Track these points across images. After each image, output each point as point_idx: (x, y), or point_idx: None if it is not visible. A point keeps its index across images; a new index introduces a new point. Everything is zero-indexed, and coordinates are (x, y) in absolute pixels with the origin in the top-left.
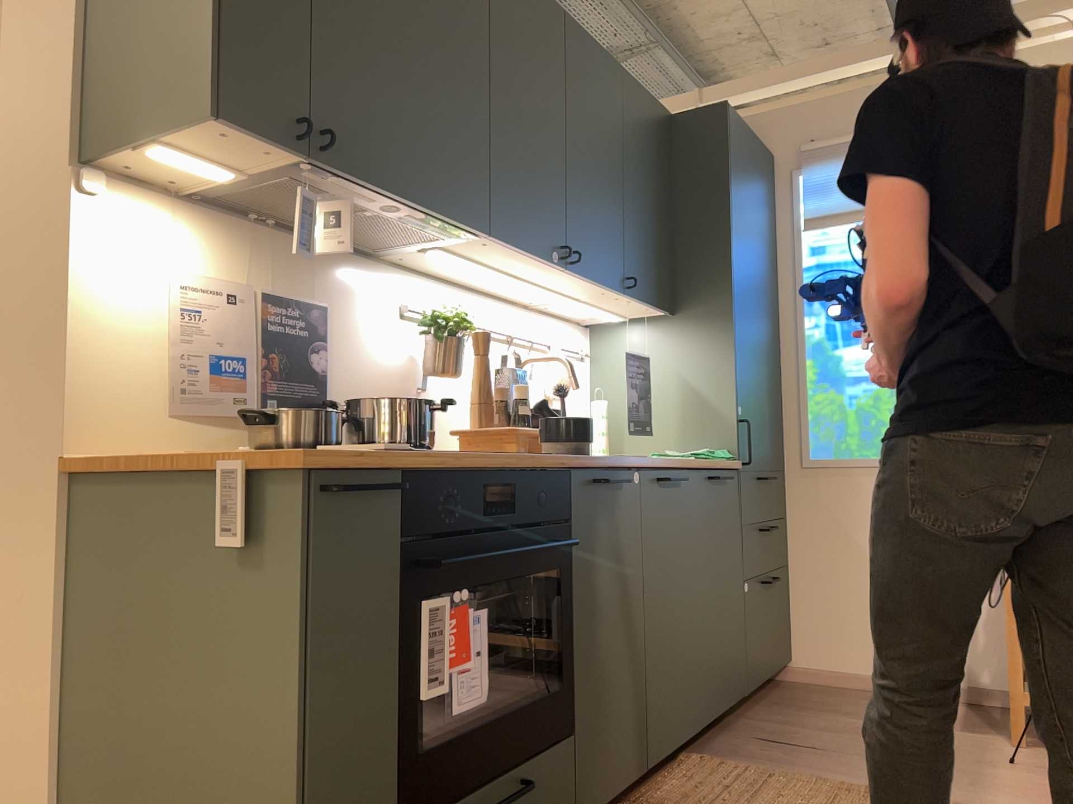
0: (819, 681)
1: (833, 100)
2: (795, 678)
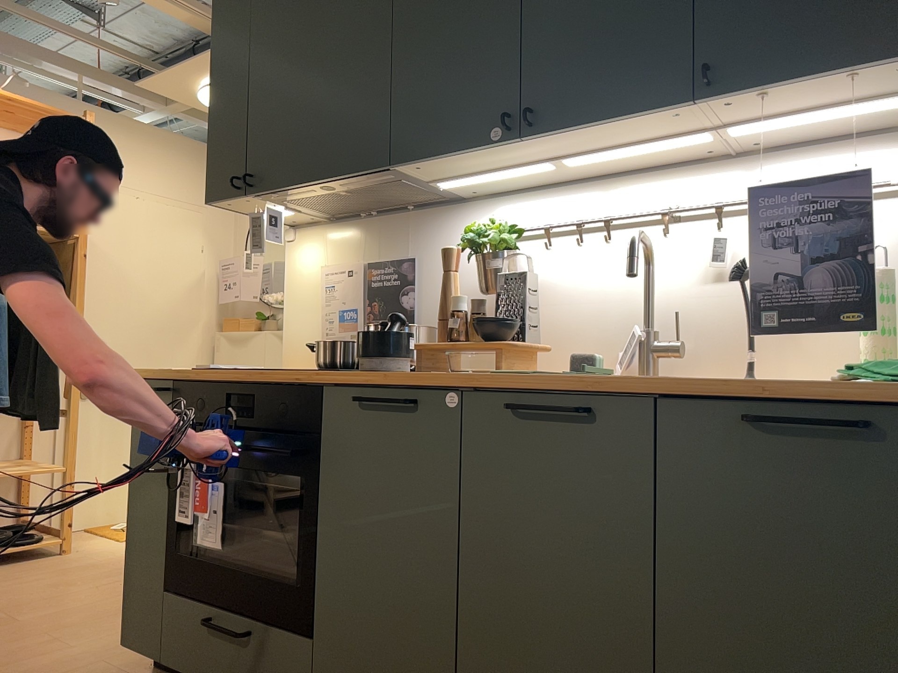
0: None
1: None
2: None
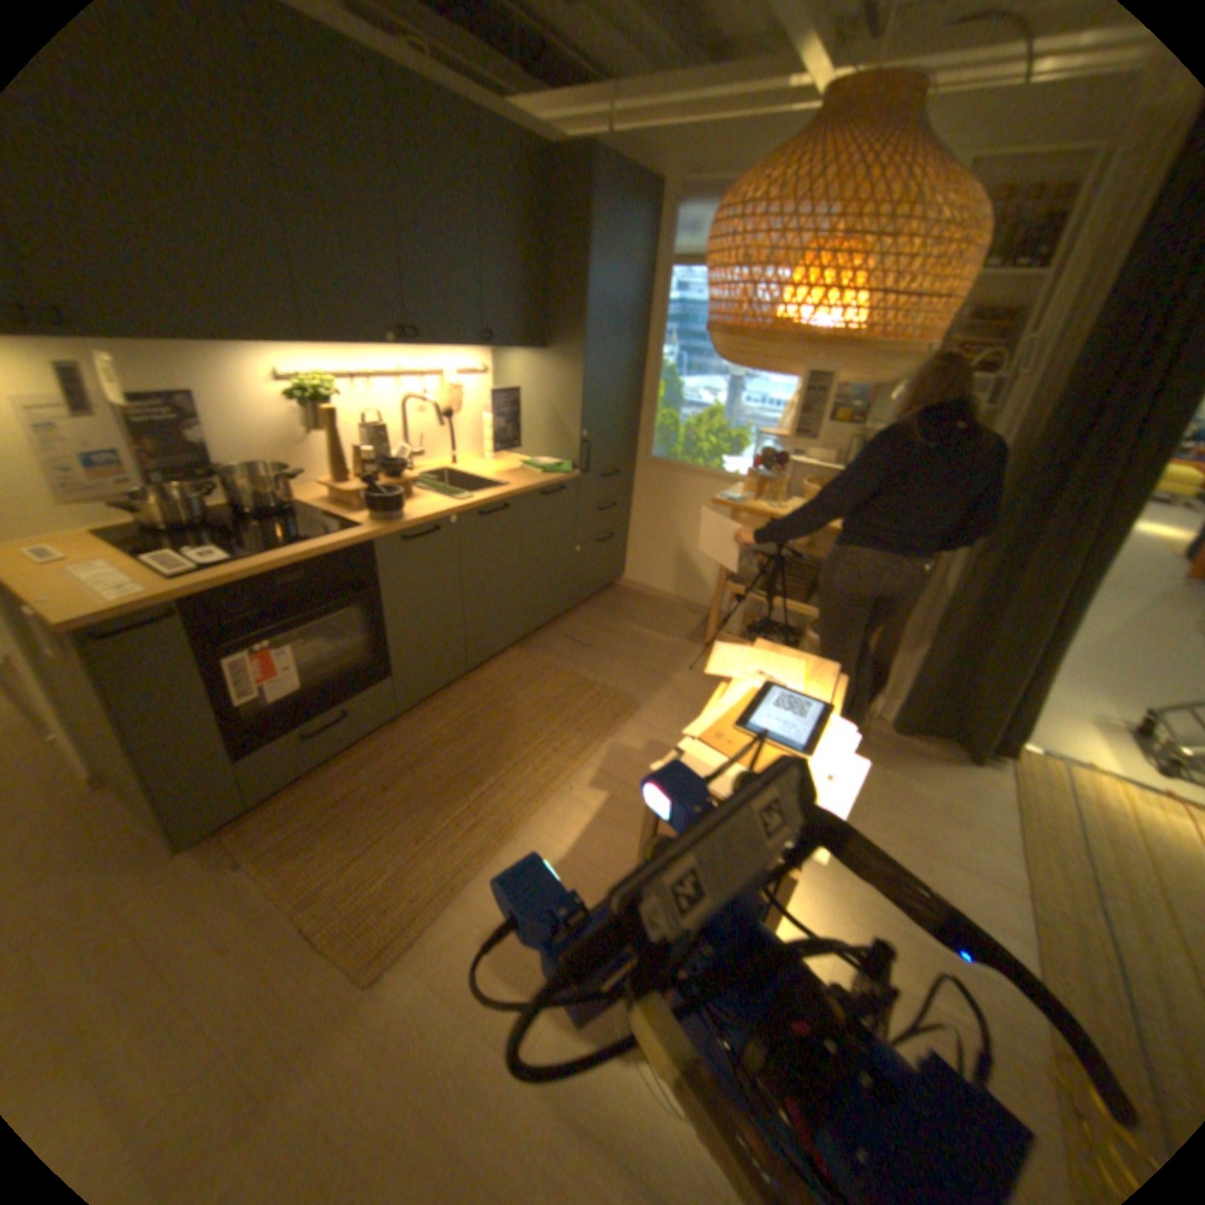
0: (634, 591)
1: (721, 125)
2: (622, 586)
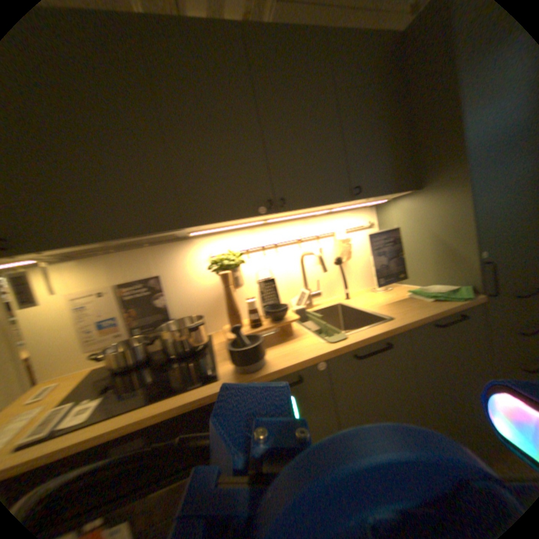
0: None
1: None
2: None
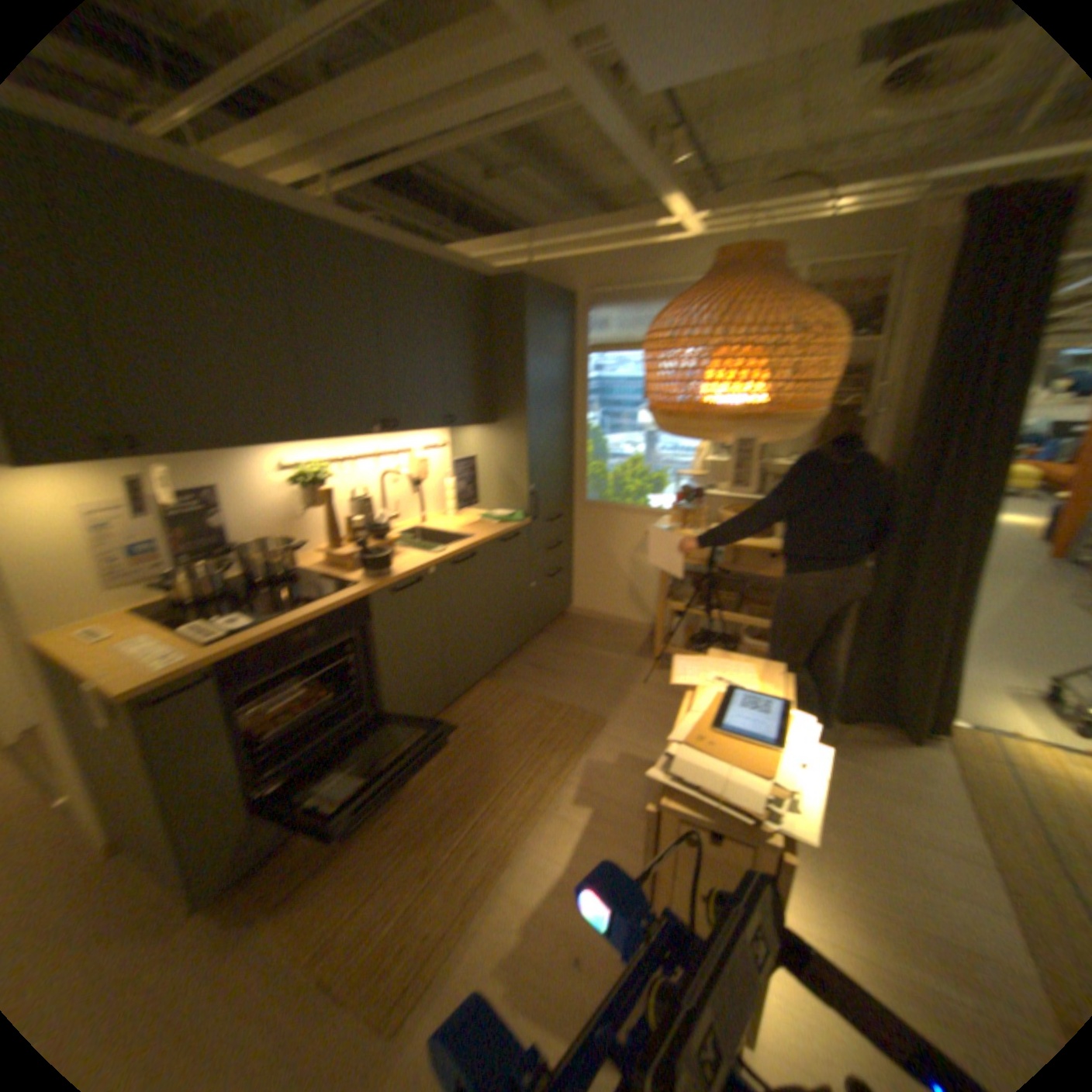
0: (581, 617)
1: (612, 254)
2: (570, 614)
